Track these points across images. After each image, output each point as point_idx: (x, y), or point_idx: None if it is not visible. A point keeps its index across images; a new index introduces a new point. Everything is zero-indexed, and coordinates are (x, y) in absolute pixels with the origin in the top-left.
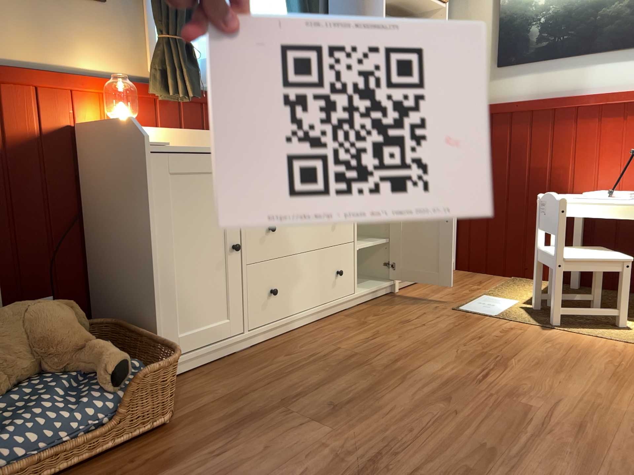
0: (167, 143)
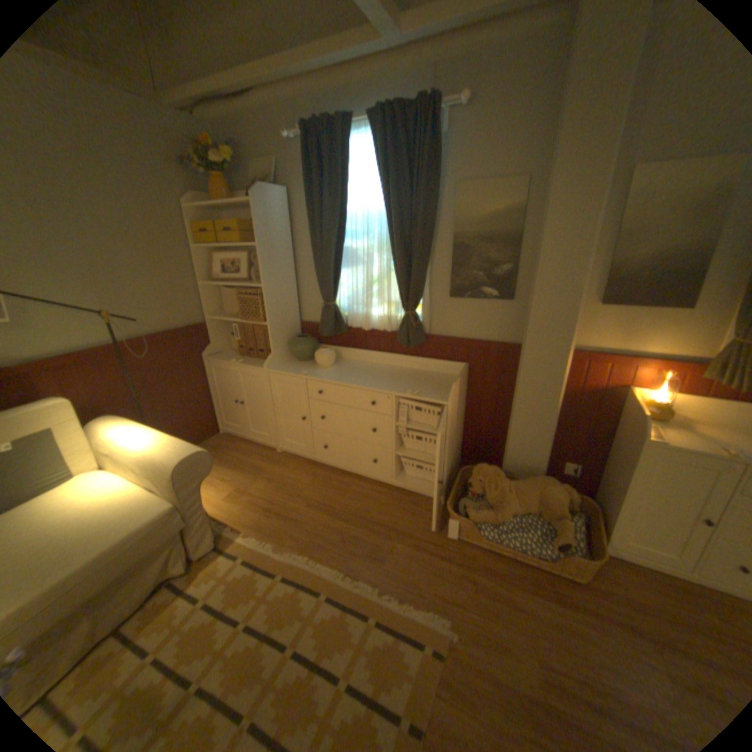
0: (668, 443)
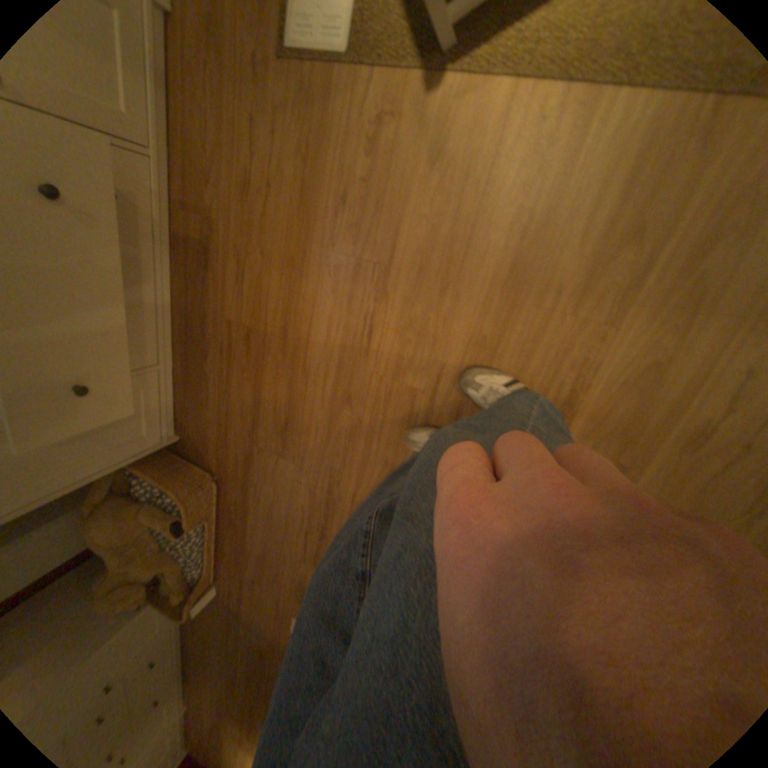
0: None
